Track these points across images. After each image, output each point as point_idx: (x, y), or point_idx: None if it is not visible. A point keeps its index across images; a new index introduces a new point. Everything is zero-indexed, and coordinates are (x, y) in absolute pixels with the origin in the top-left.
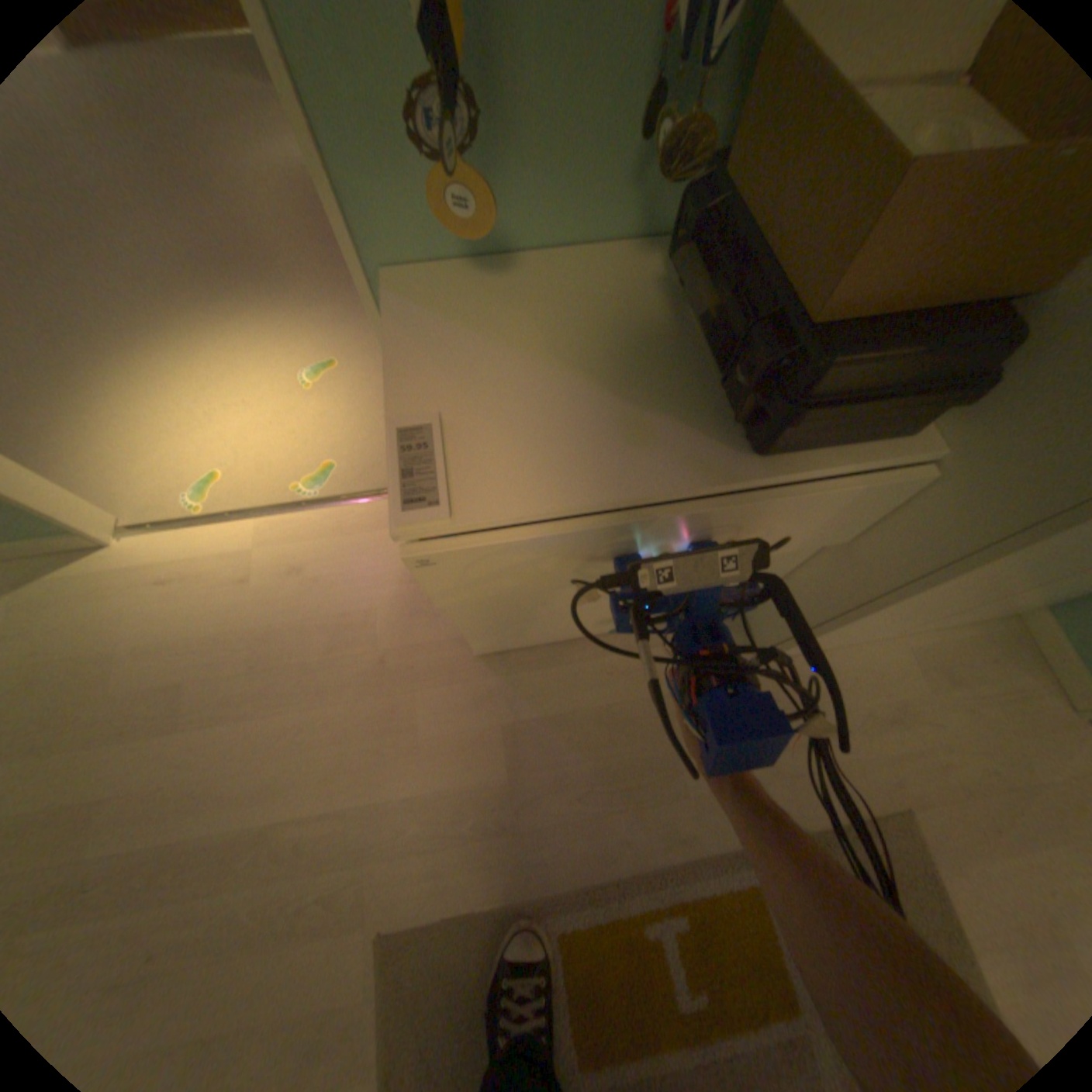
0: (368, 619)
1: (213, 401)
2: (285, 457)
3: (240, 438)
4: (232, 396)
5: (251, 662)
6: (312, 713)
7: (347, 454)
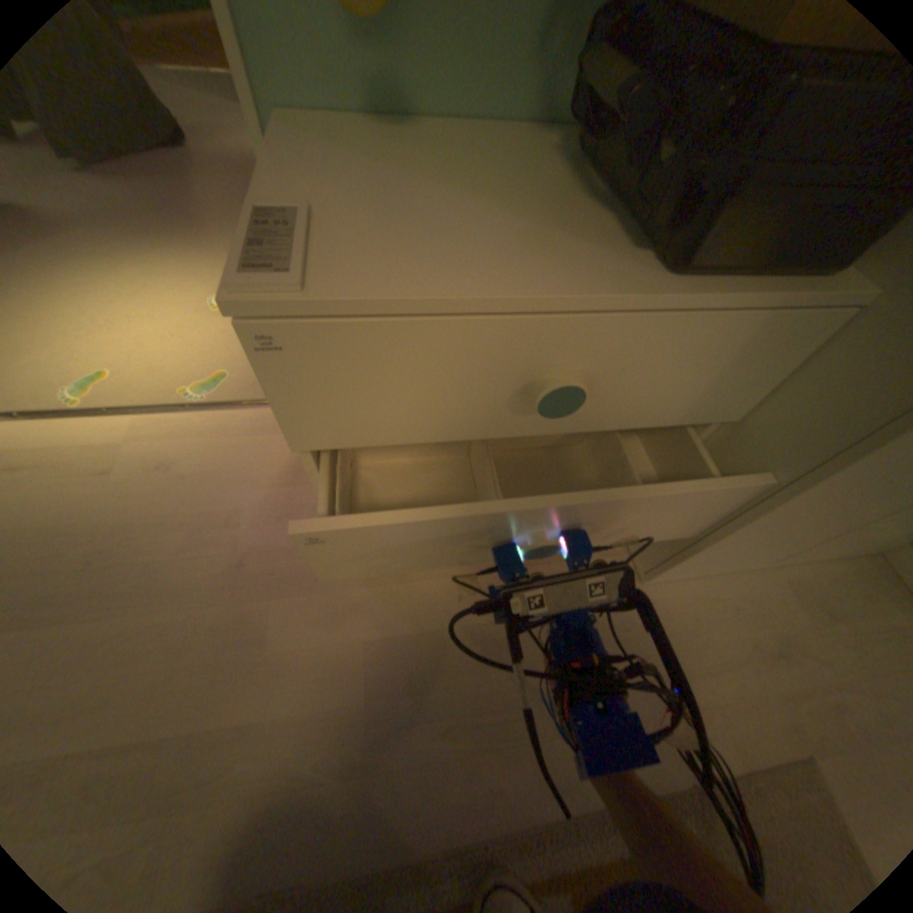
0: (233, 520)
1: (120, 312)
2: (179, 364)
3: (138, 345)
4: (140, 310)
5: (90, 557)
6: (147, 618)
7: (242, 367)
